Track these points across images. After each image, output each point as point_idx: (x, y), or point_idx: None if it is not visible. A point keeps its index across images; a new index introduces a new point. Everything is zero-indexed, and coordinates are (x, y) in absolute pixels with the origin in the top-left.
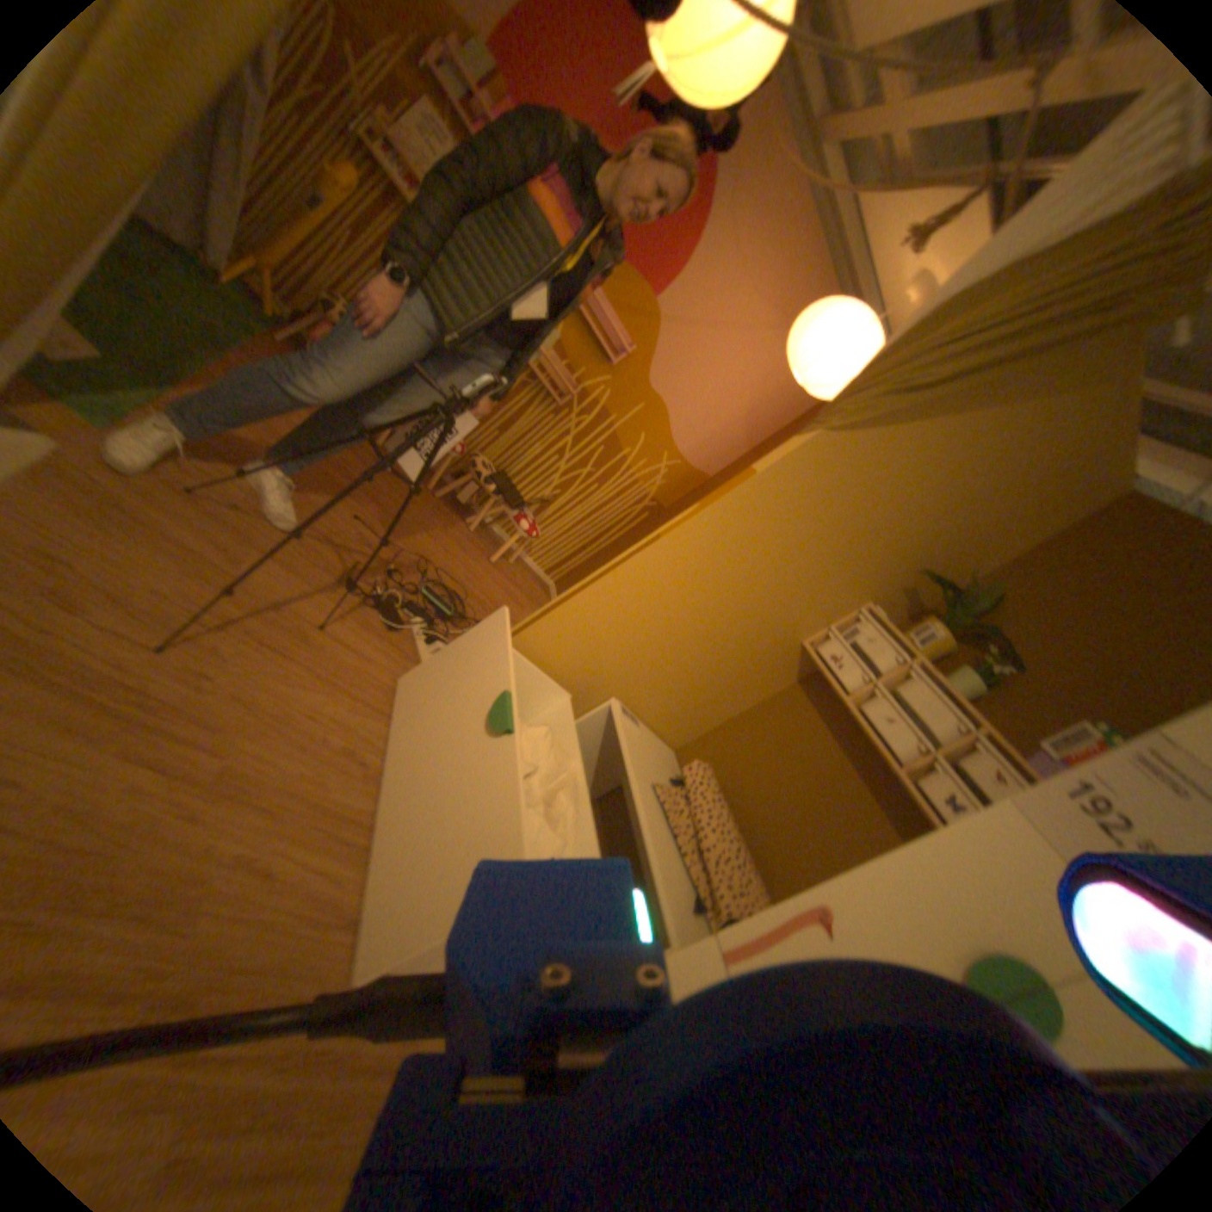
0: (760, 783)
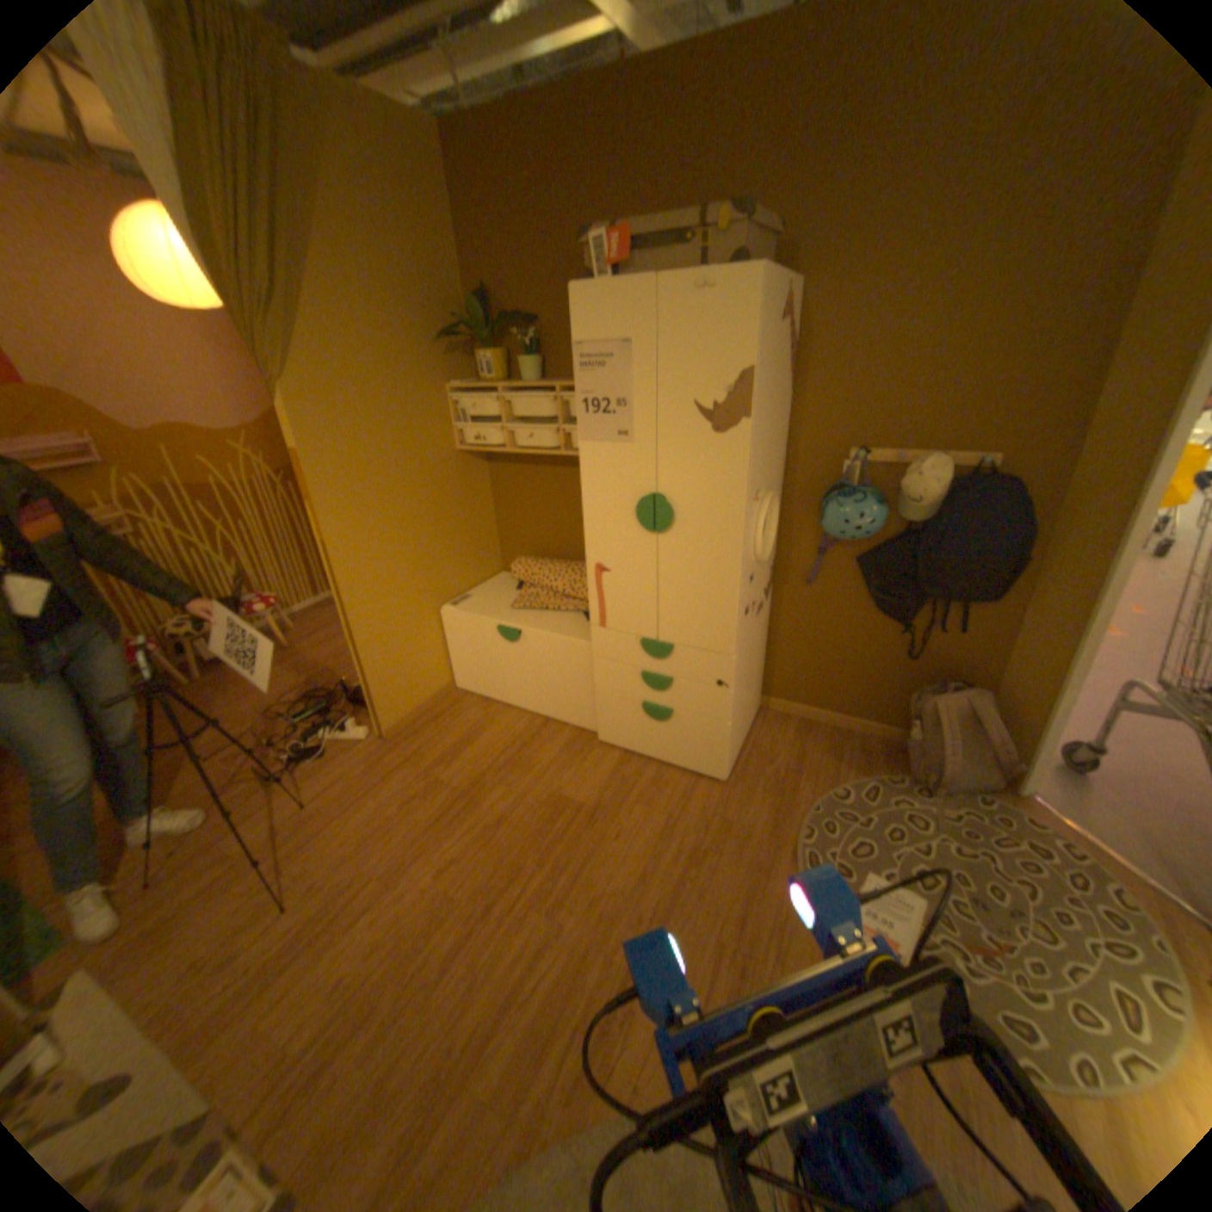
0: (543, 529)
